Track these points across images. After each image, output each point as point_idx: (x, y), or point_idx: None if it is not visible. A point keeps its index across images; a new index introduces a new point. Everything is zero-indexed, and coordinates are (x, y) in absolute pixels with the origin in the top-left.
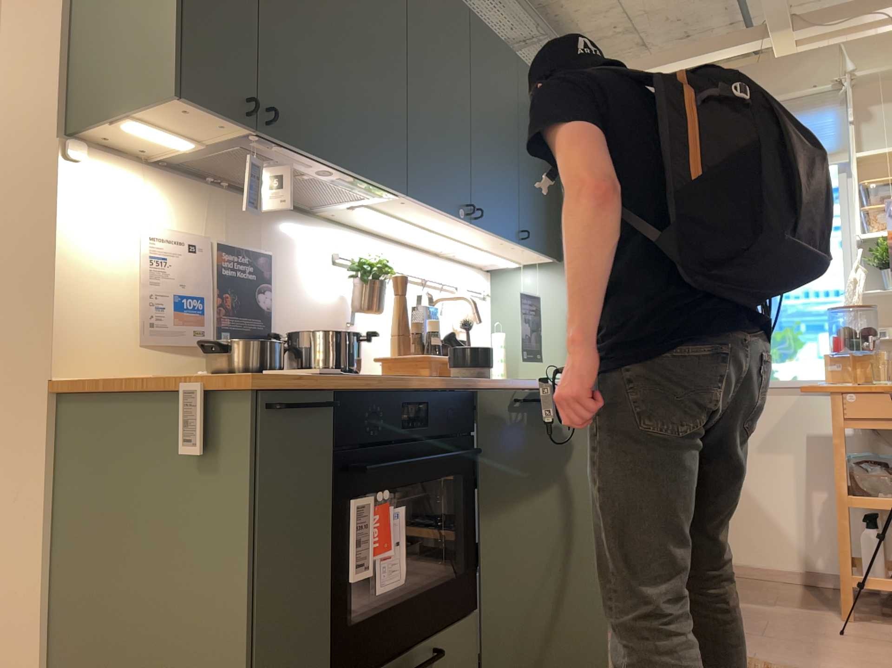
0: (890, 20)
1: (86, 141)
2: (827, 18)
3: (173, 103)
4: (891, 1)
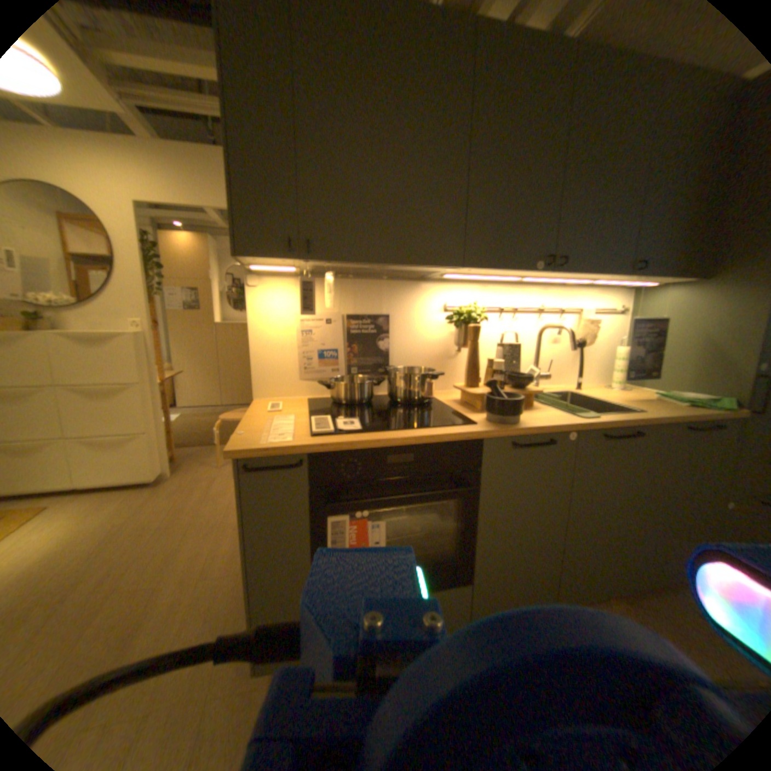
0: None
1: (258, 271)
2: None
3: (239, 257)
4: None
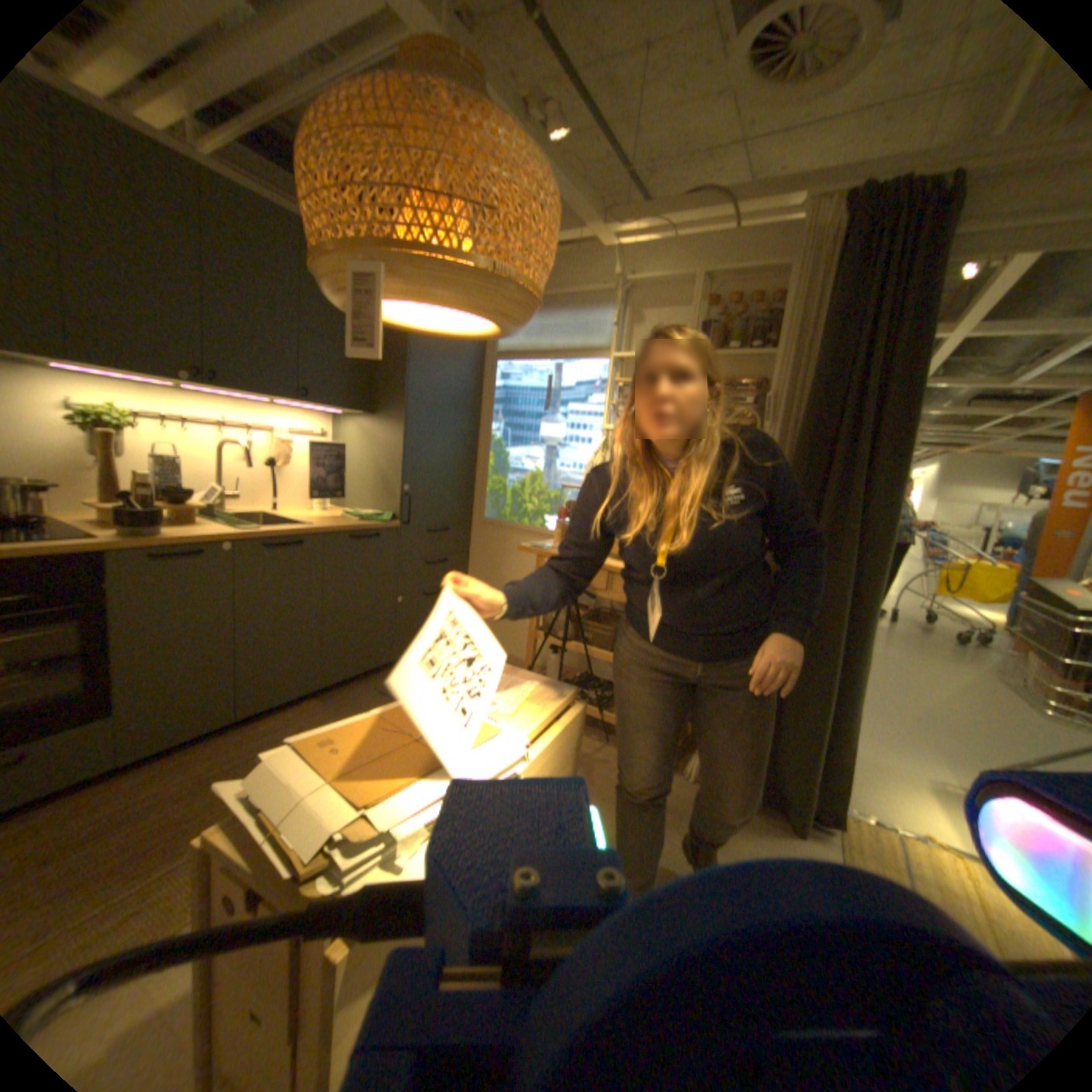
0: (672, 222)
1: None
2: (631, 210)
3: None
4: (680, 201)
